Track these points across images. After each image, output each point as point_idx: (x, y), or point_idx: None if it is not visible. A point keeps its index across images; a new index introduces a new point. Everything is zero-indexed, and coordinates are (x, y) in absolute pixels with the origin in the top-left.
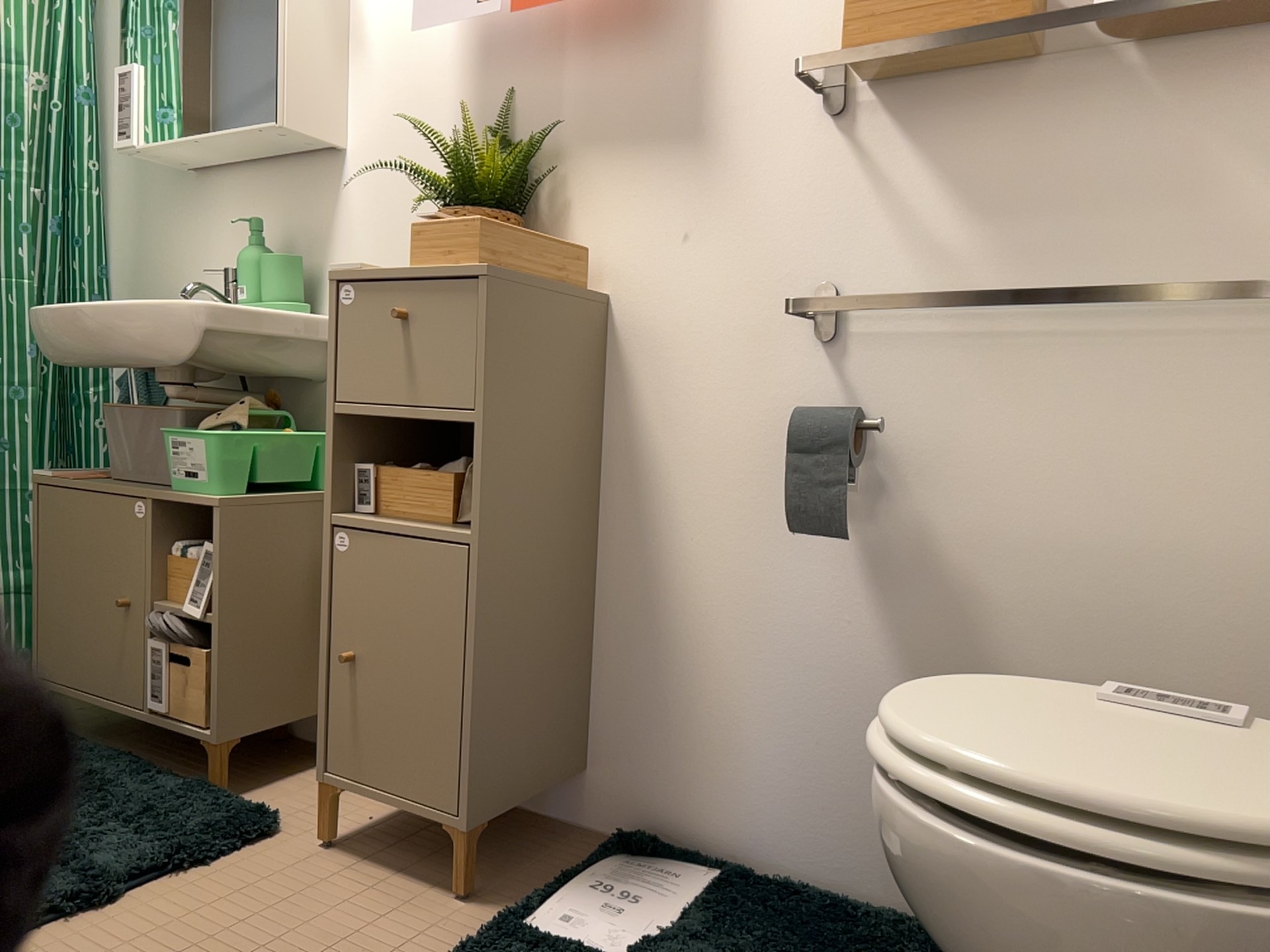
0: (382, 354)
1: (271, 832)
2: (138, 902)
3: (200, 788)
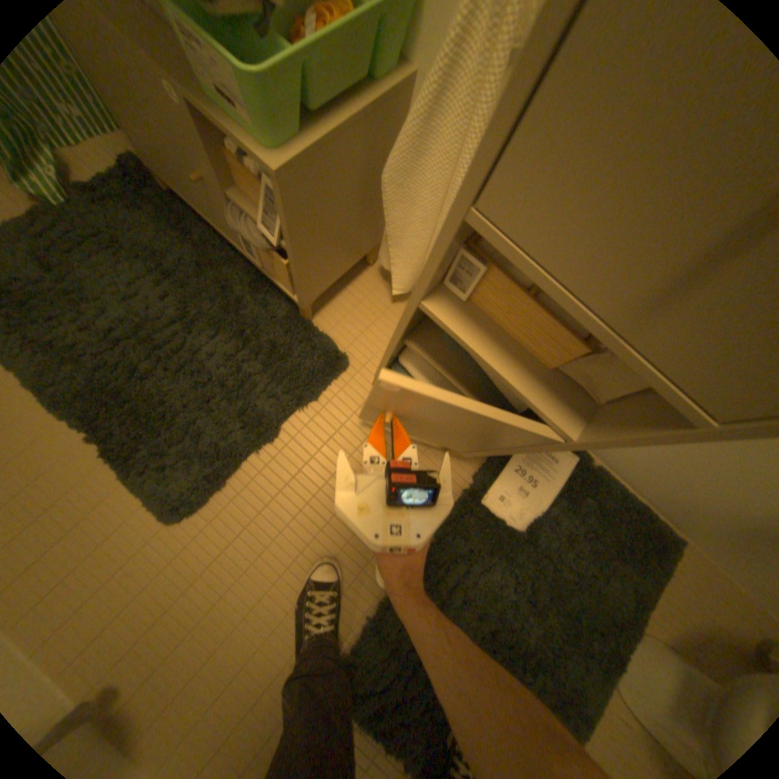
0: (645, 210)
1: (347, 368)
2: (292, 436)
3: (299, 323)
